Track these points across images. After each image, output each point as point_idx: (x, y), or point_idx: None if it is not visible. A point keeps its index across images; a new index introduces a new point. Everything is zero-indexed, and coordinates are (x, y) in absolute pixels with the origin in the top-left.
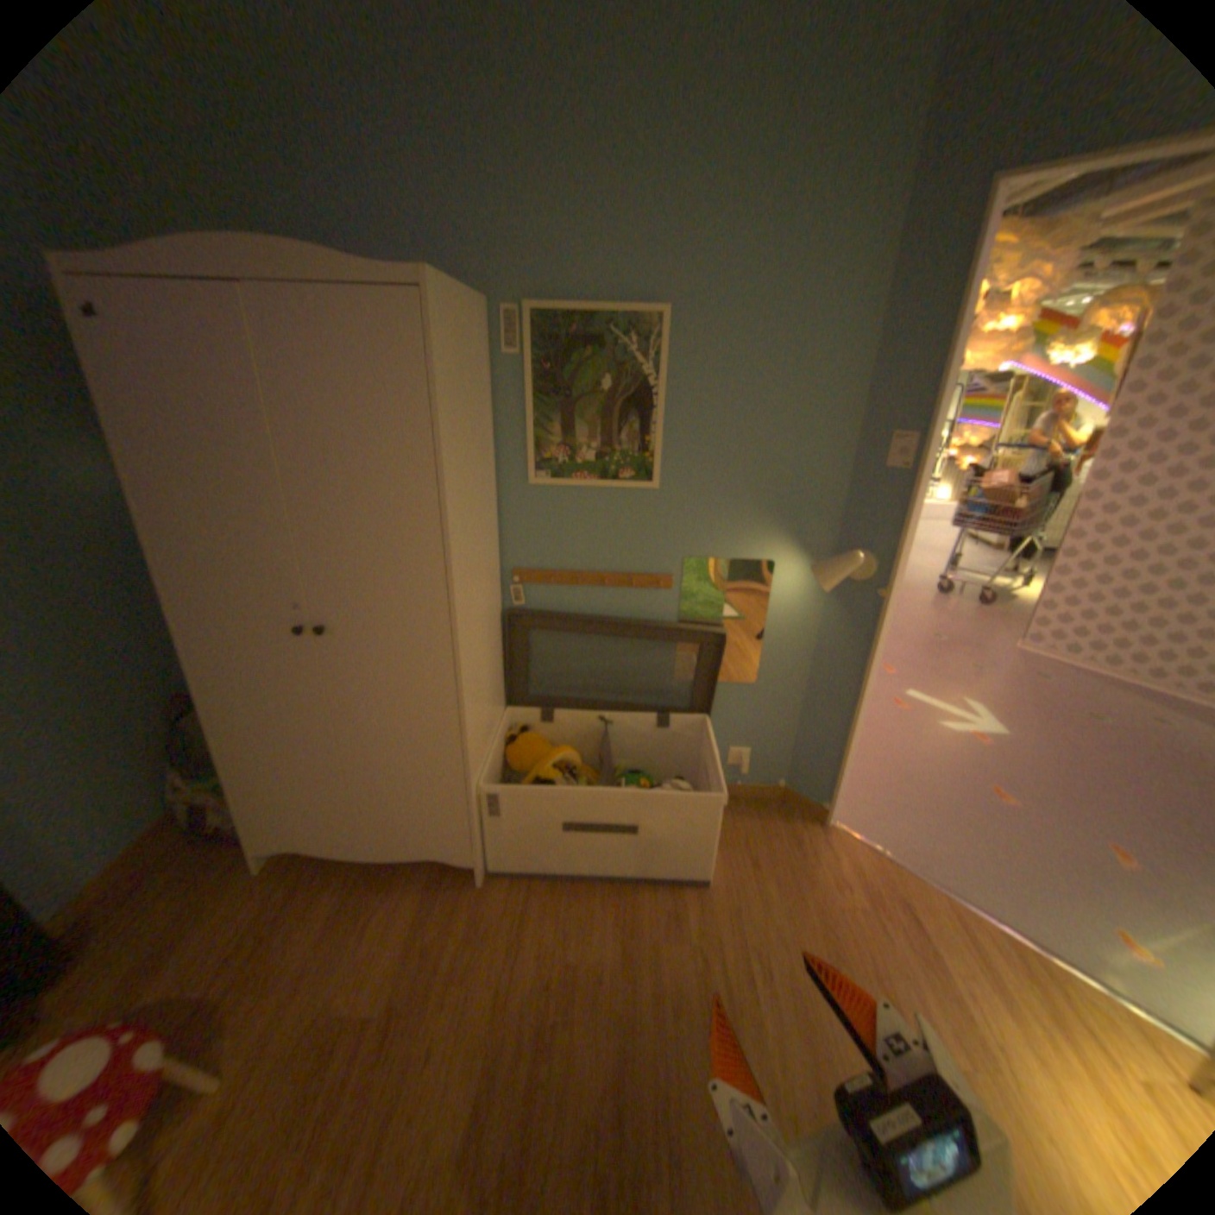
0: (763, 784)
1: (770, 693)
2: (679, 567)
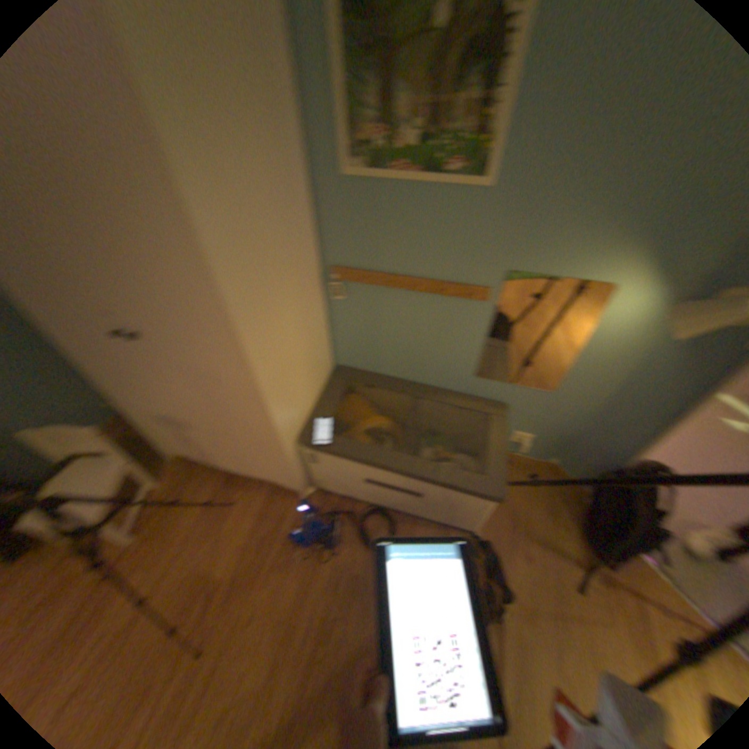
0: (538, 459)
1: (568, 403)
2: (502, 282)
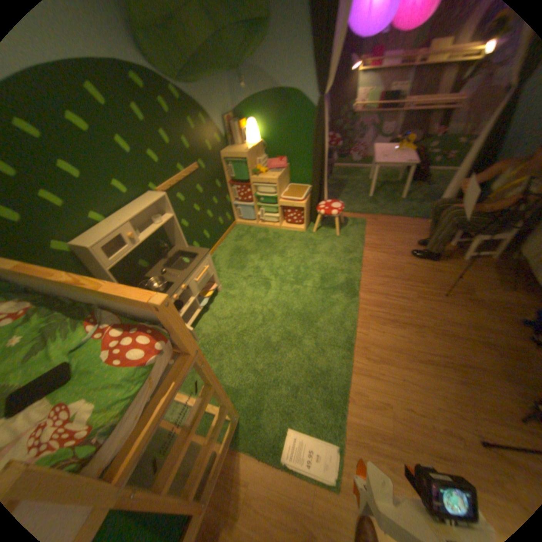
0: None
1: None
2: None
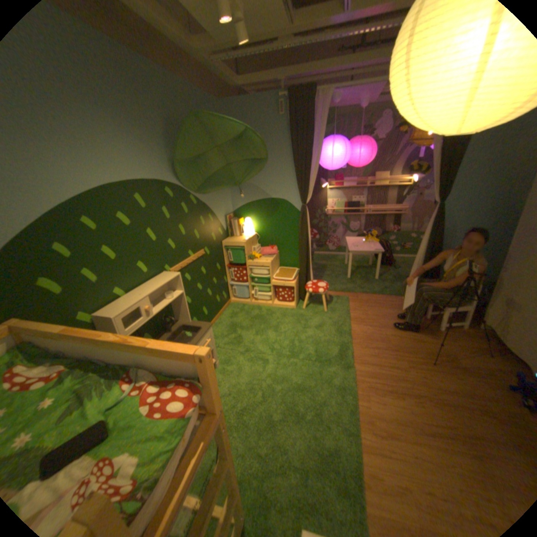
0: None
1: None
2: None
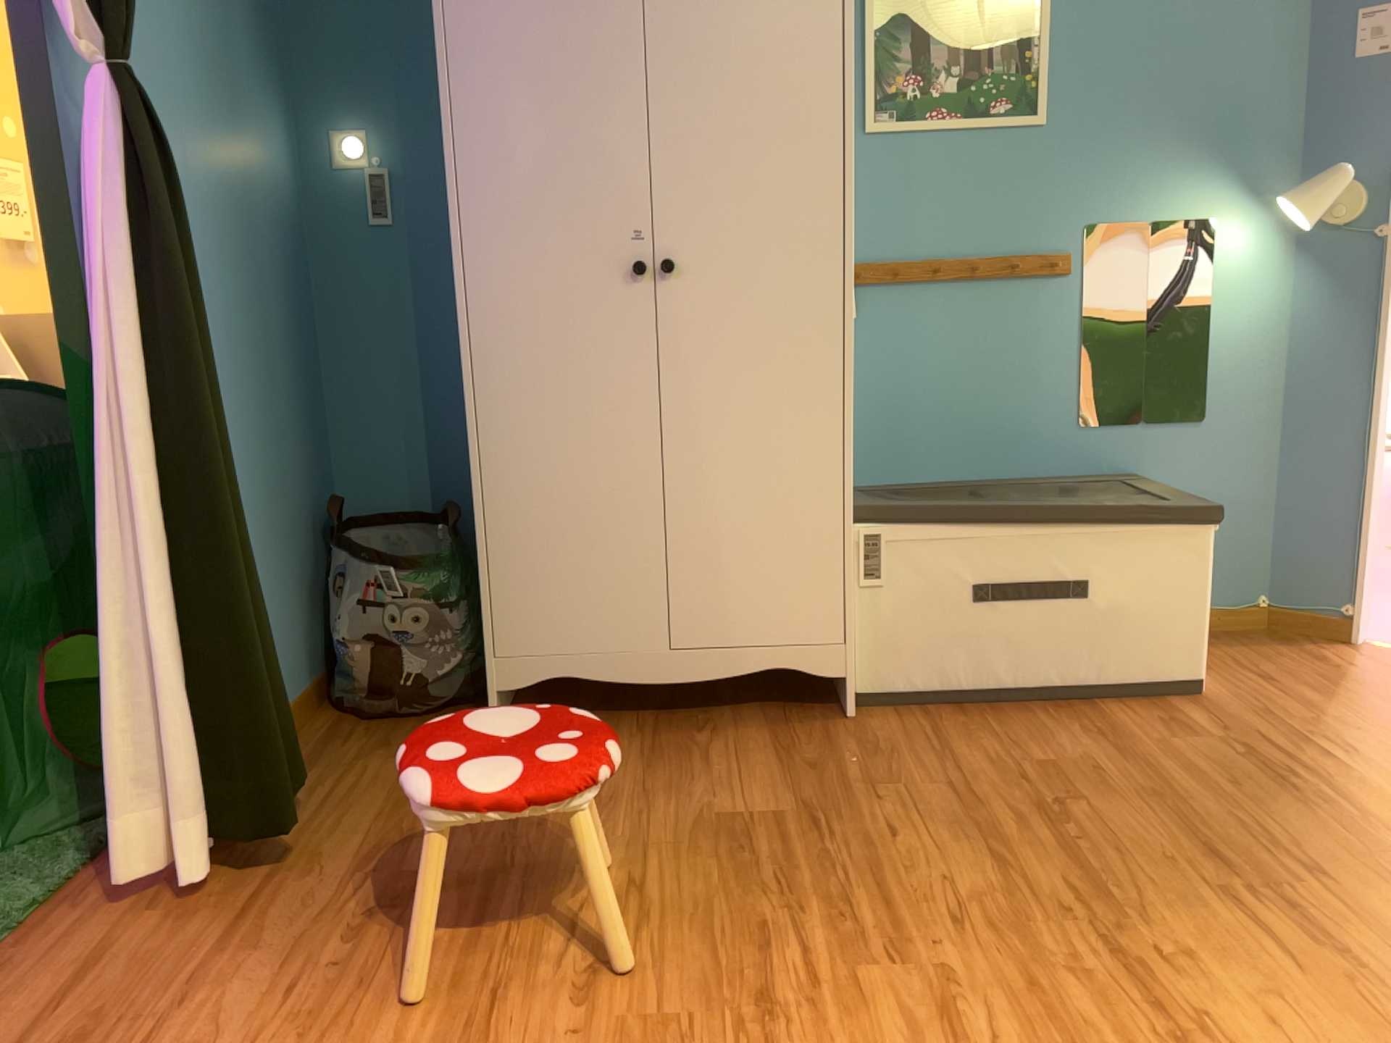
0: (1232, 606)
1: (1228, 437)
2: (1078, 242)
